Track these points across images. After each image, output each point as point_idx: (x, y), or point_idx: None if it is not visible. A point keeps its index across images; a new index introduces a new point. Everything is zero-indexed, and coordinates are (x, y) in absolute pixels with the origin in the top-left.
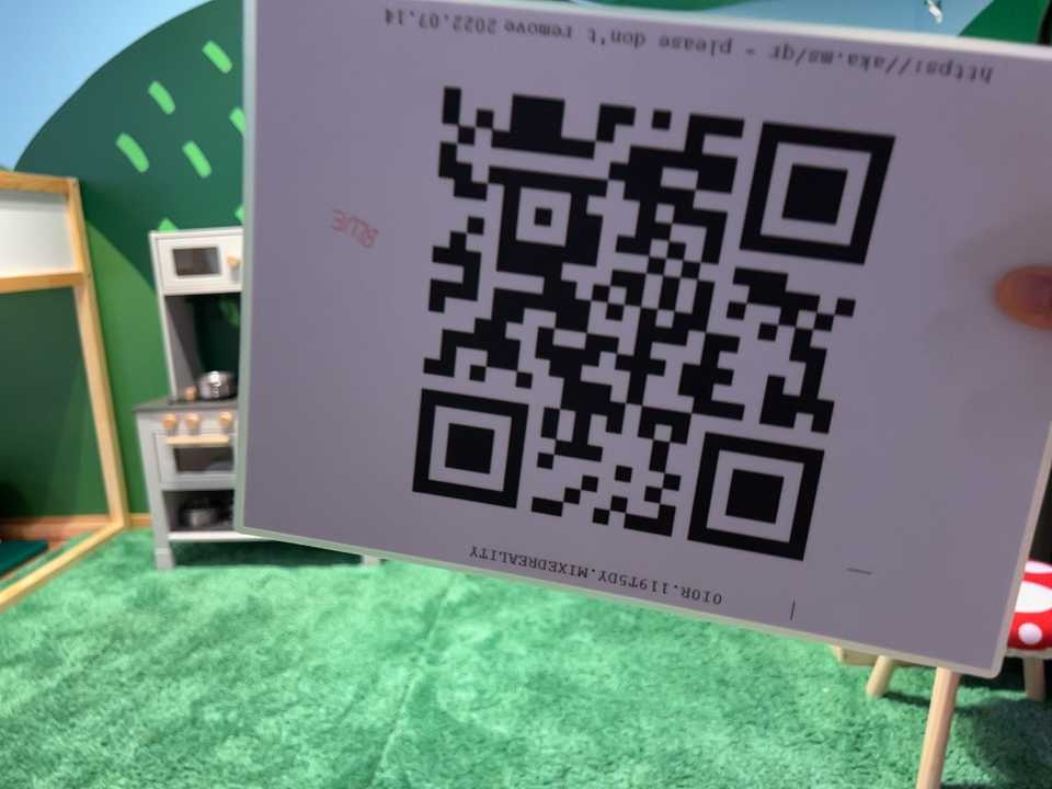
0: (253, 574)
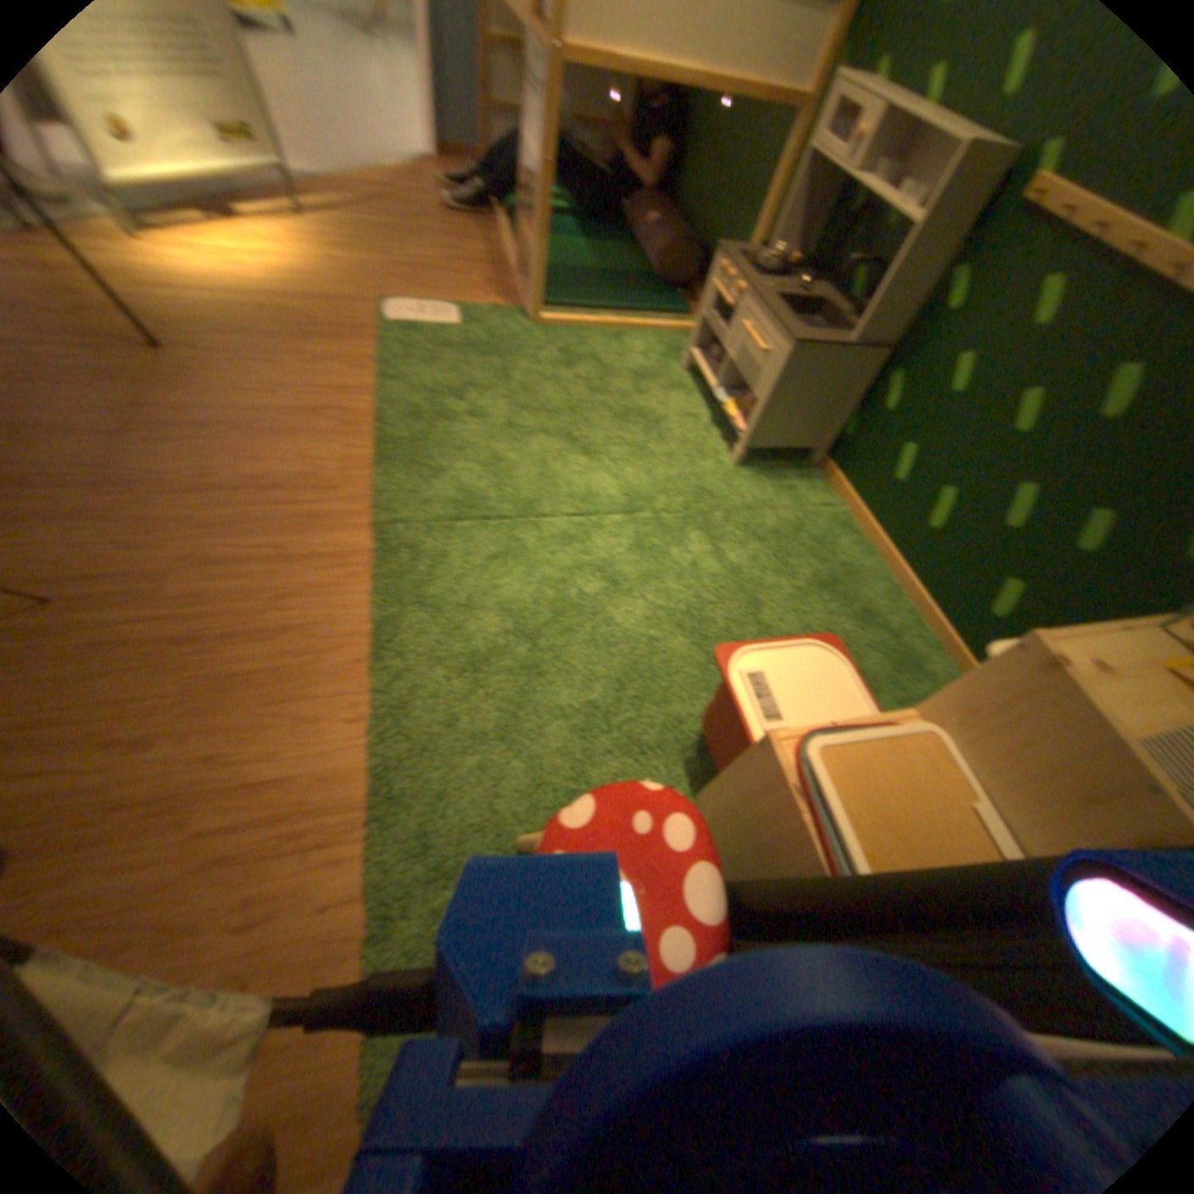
0: (695, 409)
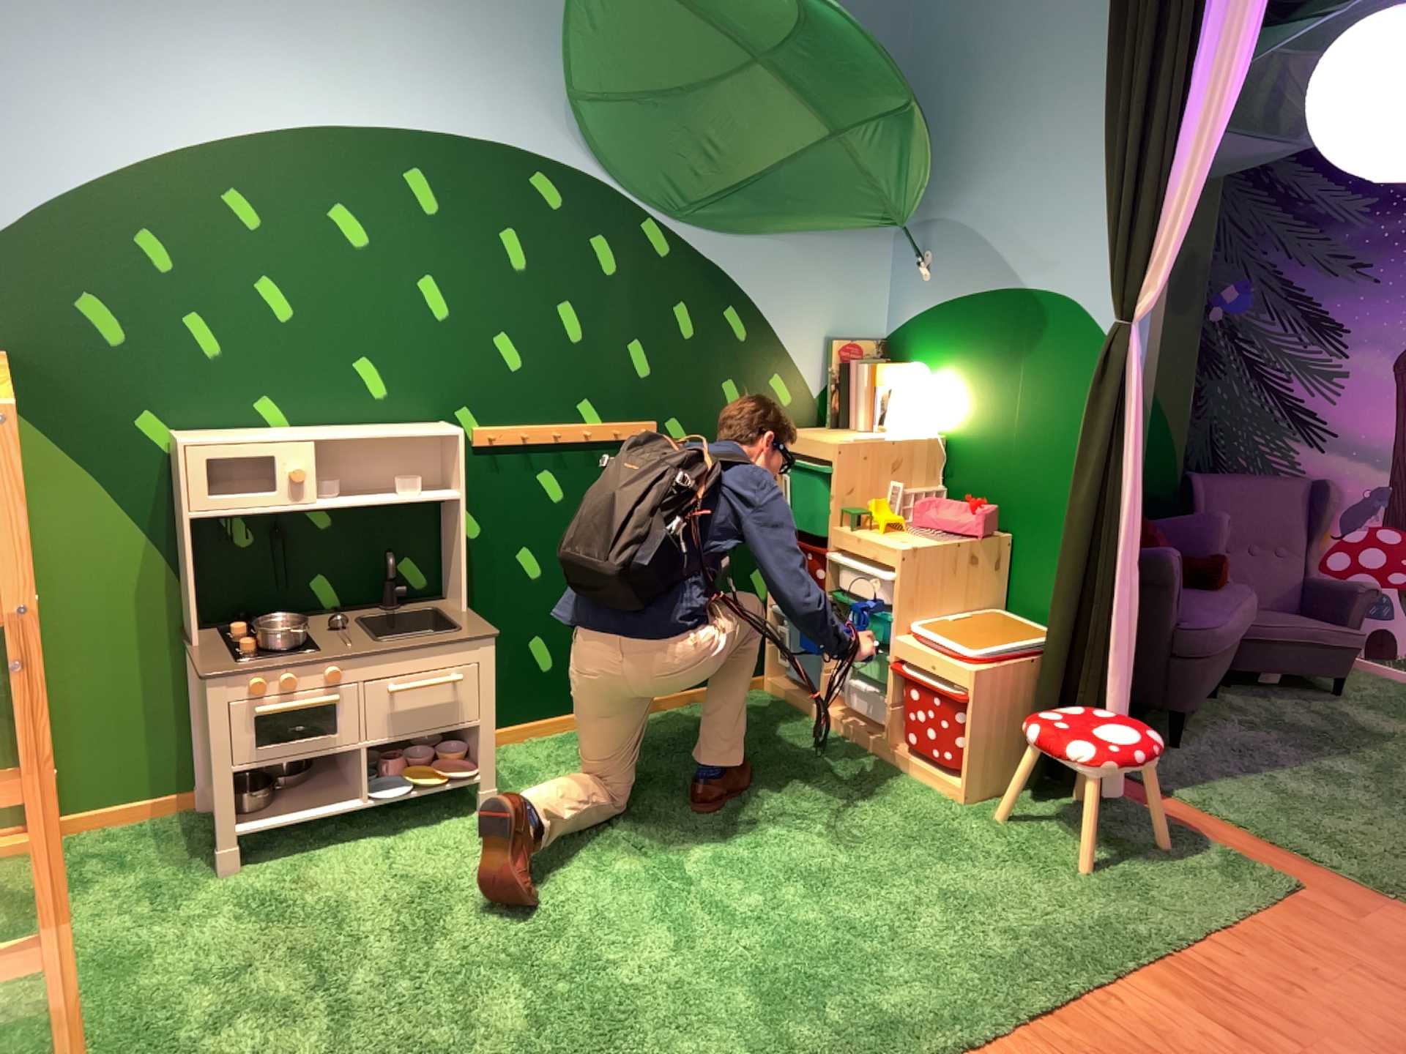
0: (364, 843)
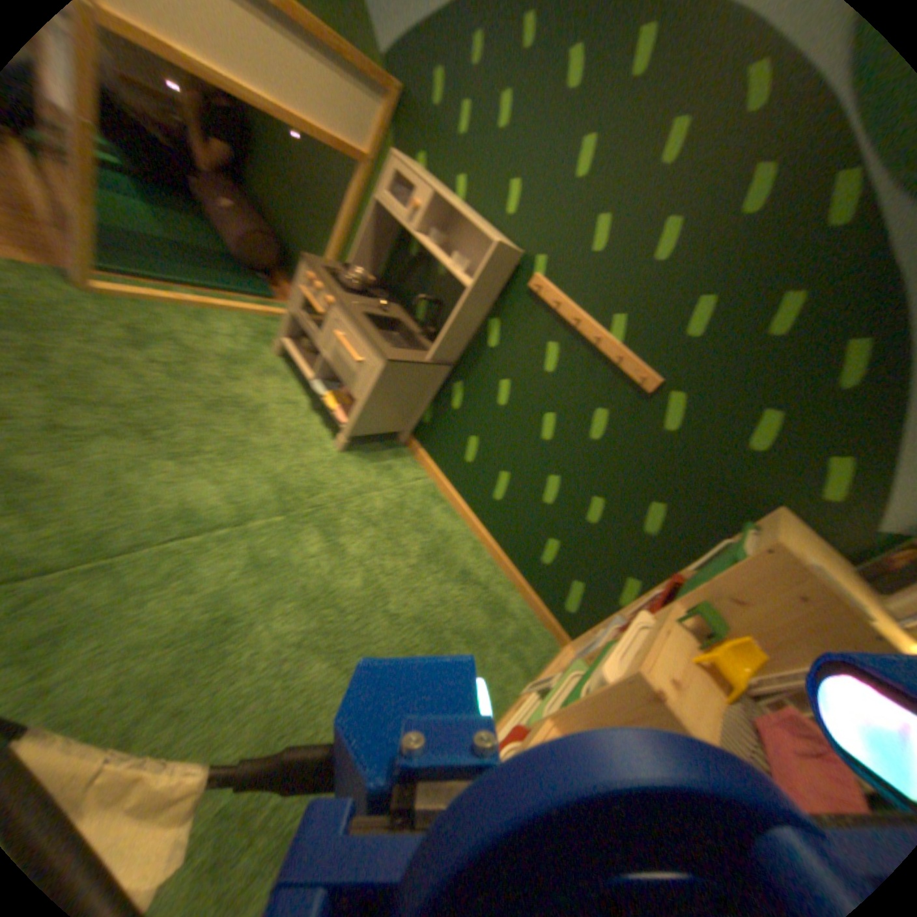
0: (299, 395)
